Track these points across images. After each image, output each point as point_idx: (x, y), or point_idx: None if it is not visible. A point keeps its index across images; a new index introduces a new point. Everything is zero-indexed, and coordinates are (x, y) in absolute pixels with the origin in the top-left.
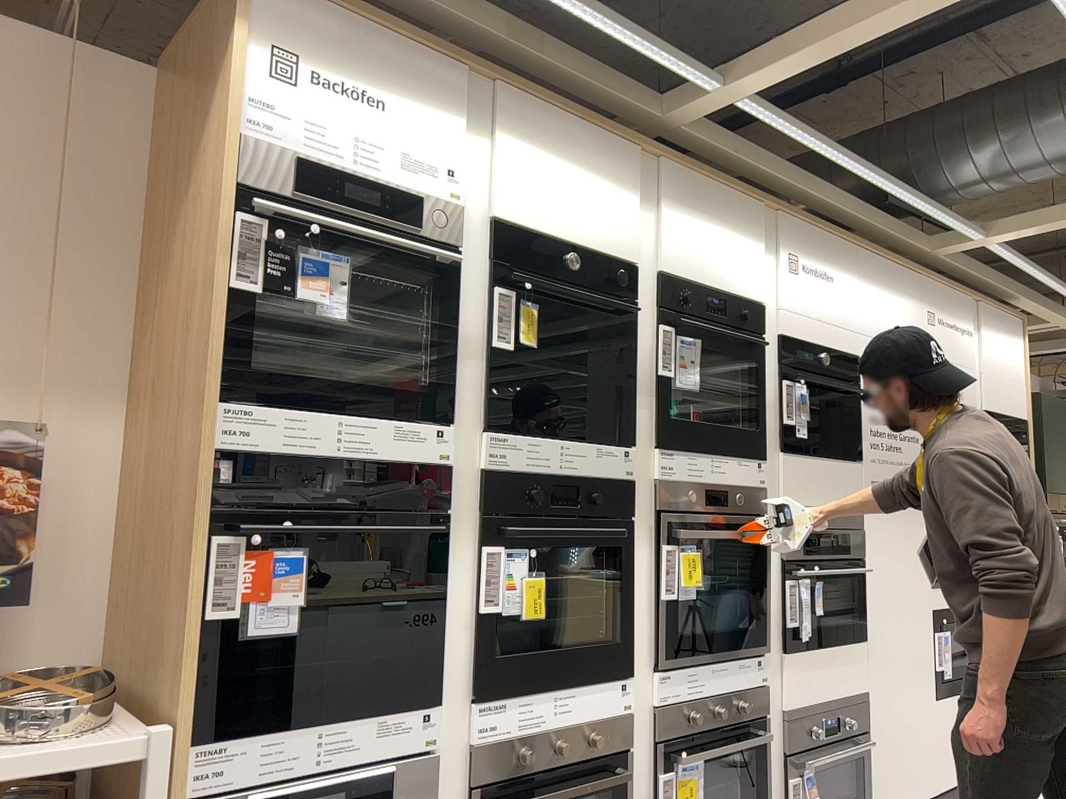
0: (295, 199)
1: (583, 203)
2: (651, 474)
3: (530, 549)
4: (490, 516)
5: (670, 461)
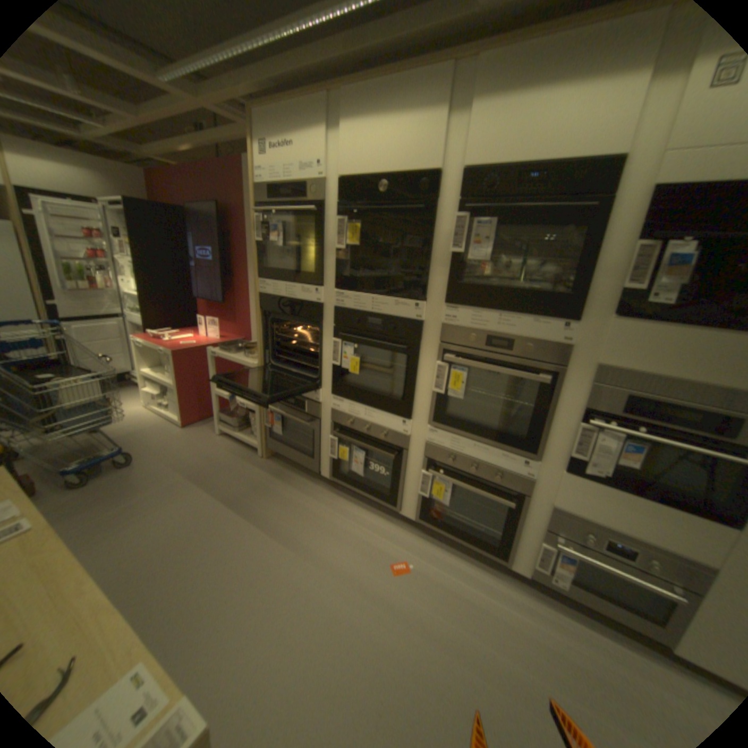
0: (263, 200)
1: (394, 134)
2: (442, 322)
3: (355, 348)
4: (336, 329)
5: (458, 314)
